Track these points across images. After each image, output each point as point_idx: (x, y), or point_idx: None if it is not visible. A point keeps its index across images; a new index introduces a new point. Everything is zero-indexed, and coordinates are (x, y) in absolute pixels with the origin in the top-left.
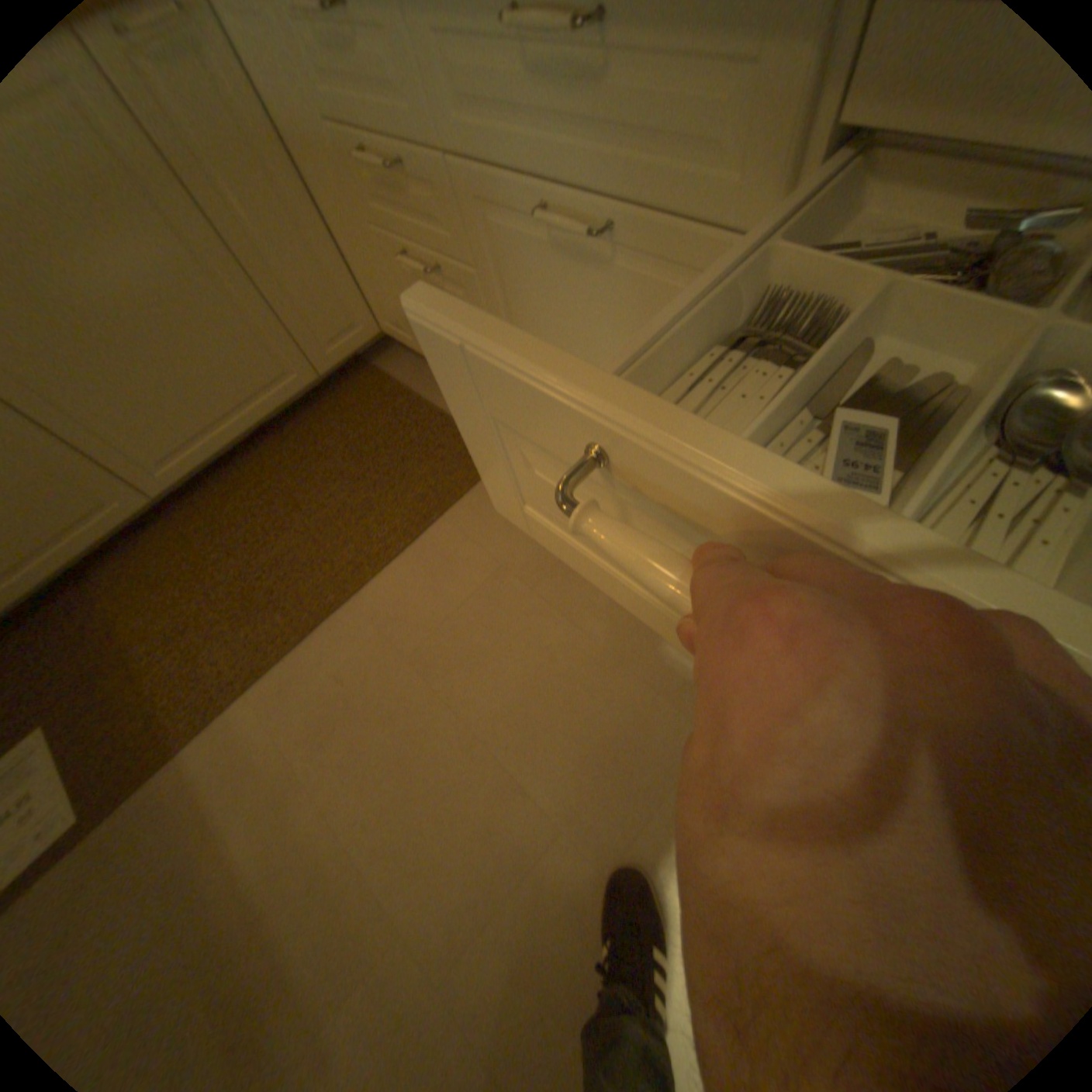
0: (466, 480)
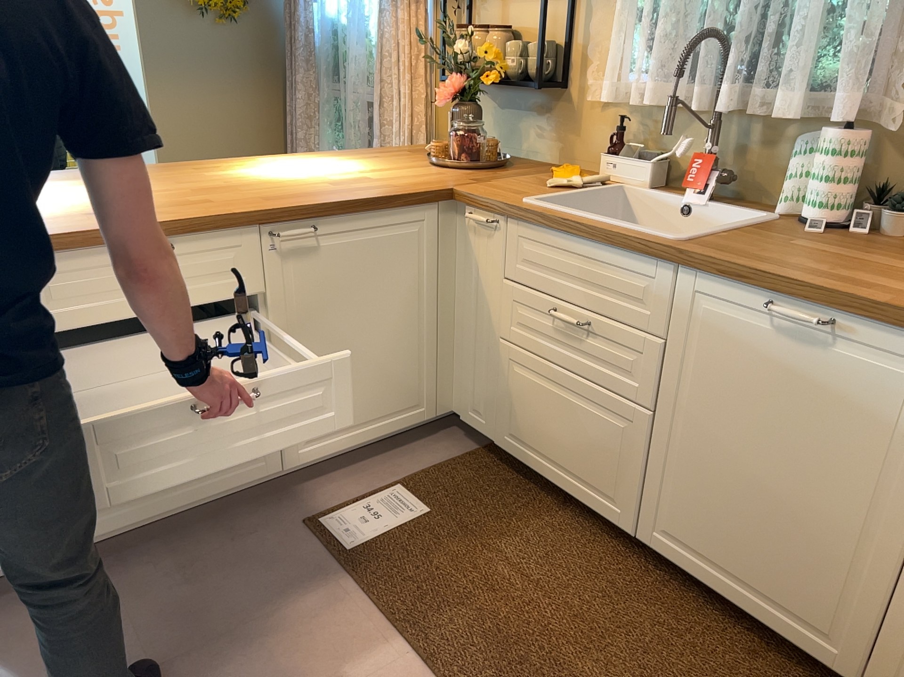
0: None
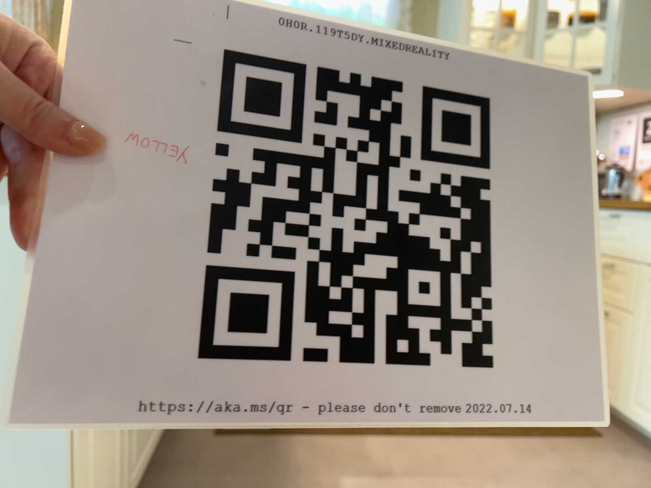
0: (567, 436)
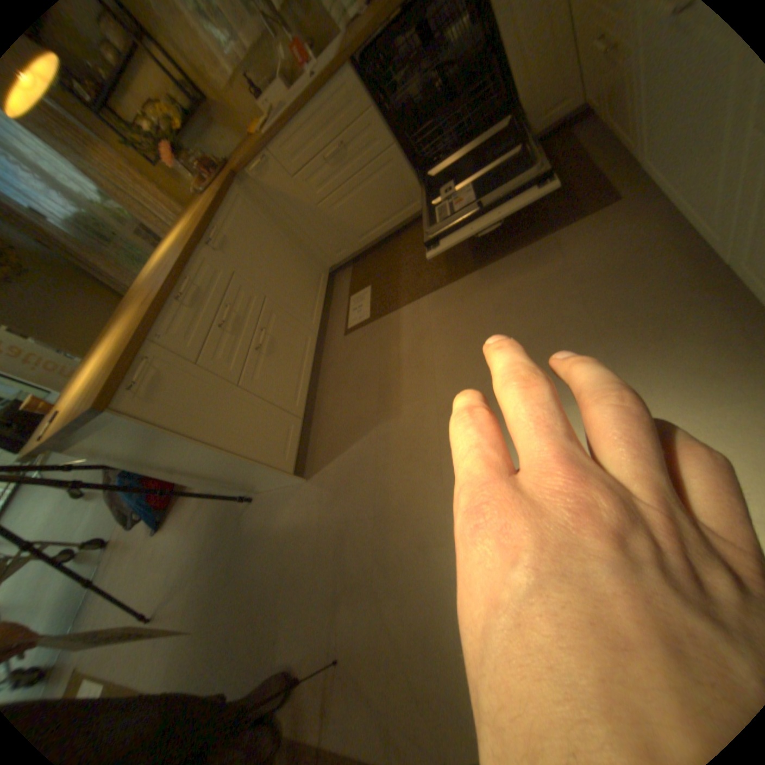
0: (582, 212)
